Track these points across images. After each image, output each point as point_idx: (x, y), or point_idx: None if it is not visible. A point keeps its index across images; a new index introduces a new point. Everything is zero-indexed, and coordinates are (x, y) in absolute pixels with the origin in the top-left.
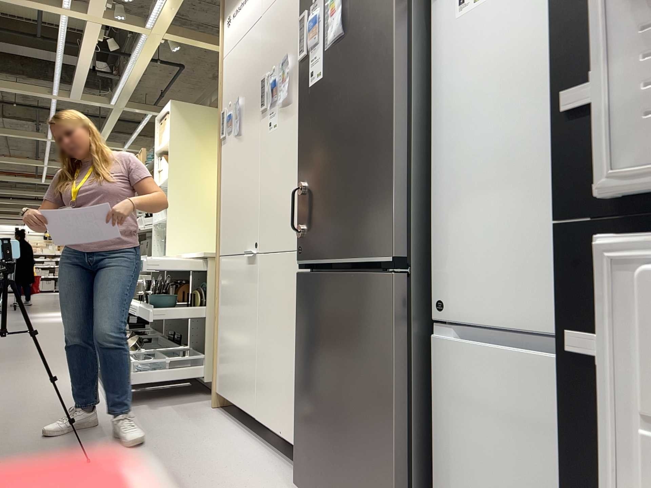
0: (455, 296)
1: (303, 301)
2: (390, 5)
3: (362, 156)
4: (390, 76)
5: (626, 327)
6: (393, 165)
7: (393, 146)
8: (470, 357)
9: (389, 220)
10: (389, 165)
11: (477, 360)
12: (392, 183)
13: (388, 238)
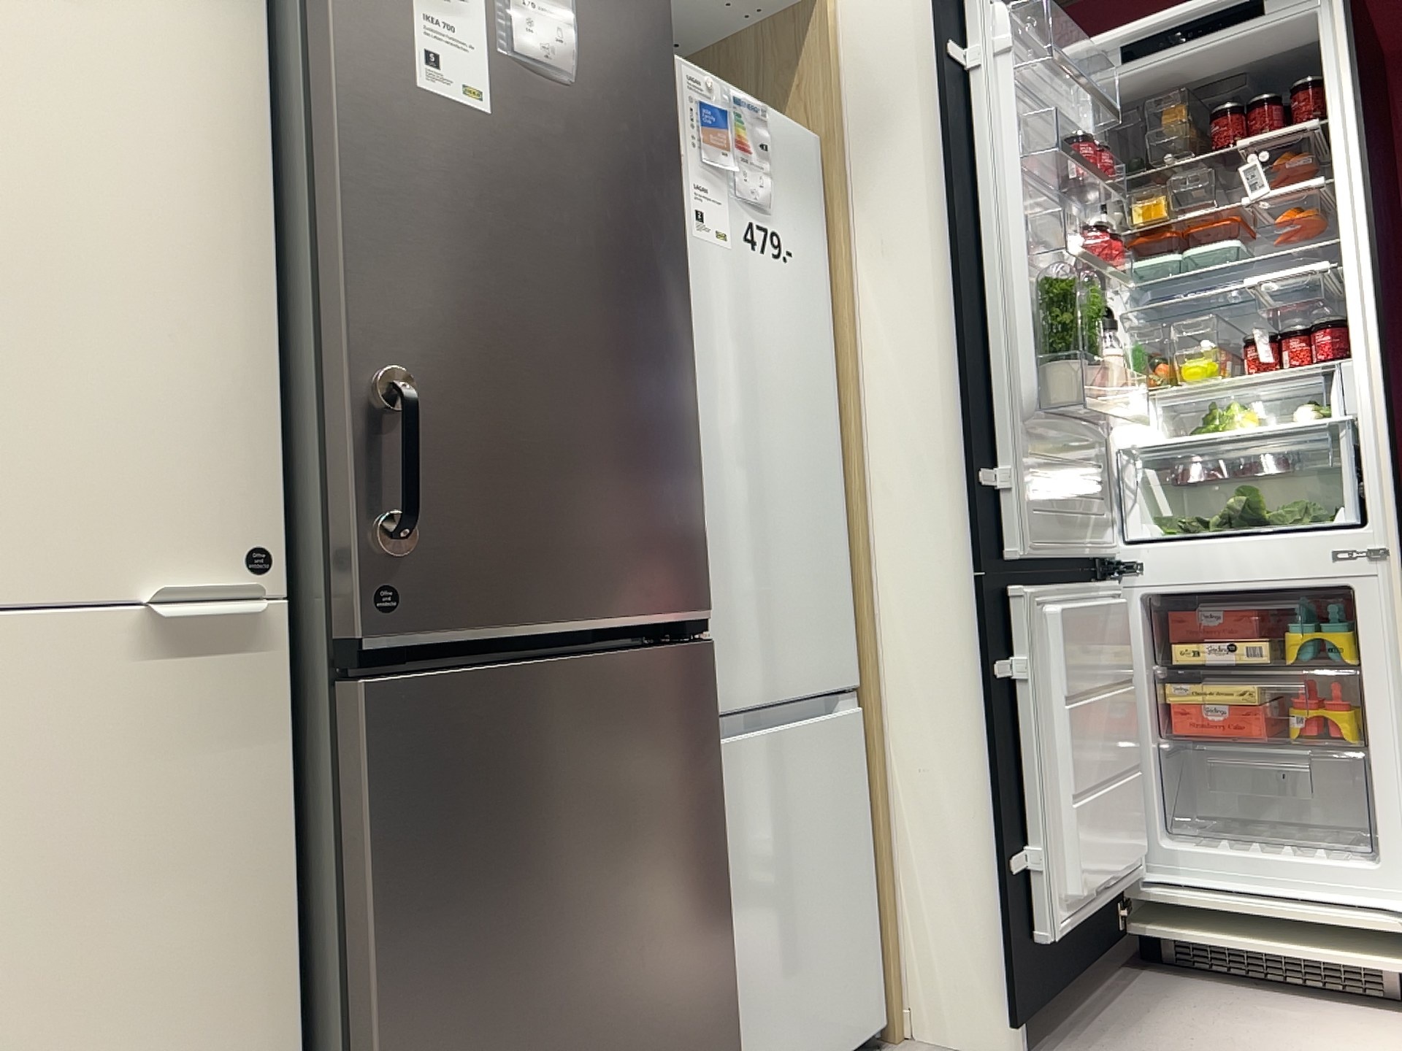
0: (713, 669)
1: (412, 769)
2: (673, 141)
3: (633, 394)
4: (680, 271)
5: (1033, 641)
6: (695, 439)
7: (694, 405)
8: (736, 756)
9: (695, 539)
10: (689, 437)
11: (749, 756)
12: (697, 472)
13: (697, 573)
